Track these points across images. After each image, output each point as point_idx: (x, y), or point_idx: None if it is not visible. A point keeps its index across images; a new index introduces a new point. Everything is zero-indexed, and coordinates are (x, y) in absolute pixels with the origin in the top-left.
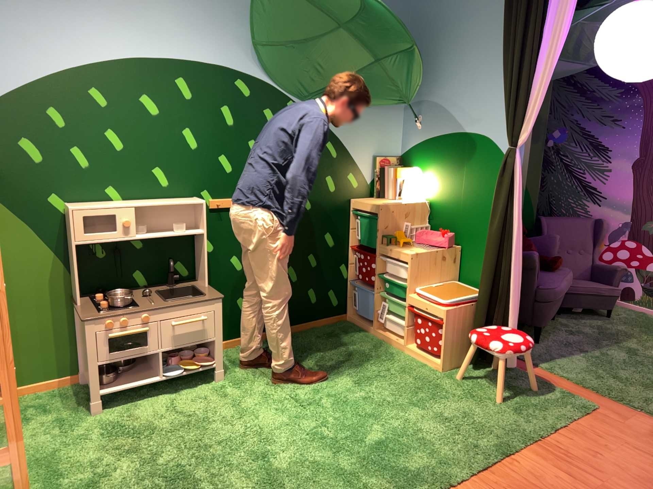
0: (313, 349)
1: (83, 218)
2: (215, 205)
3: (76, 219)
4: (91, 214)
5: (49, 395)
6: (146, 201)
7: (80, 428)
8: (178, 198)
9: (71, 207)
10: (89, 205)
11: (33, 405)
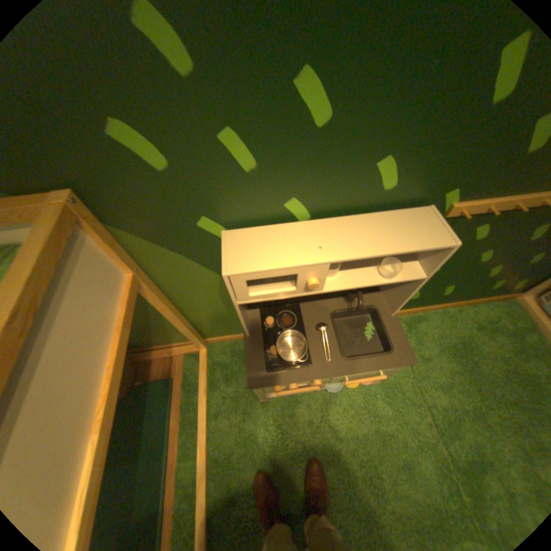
0: (474, 352)
1: (246, 282)
2: (460, 214)
3: (235, 285)
4: (258, 278)
5: (230, 349)
6: (350, 225)
7: (250, 421)
8: (404, 208)
9: (226, 266)
10: (256, 253)
11: (219, 362)
